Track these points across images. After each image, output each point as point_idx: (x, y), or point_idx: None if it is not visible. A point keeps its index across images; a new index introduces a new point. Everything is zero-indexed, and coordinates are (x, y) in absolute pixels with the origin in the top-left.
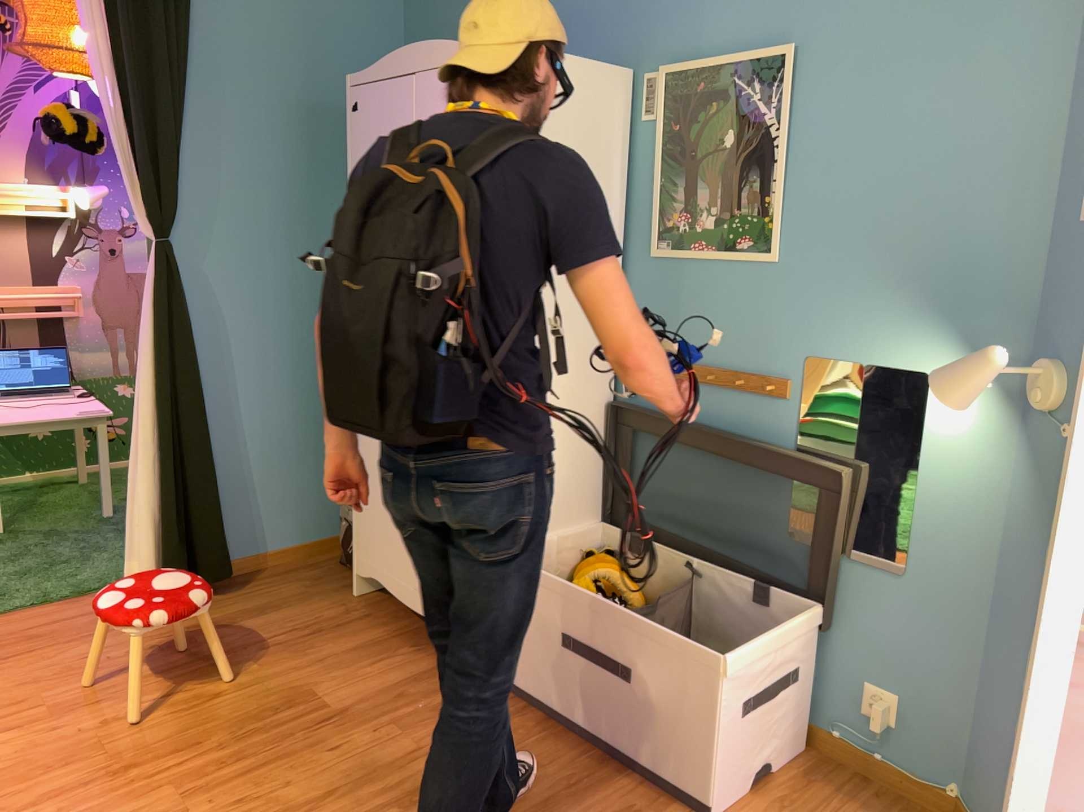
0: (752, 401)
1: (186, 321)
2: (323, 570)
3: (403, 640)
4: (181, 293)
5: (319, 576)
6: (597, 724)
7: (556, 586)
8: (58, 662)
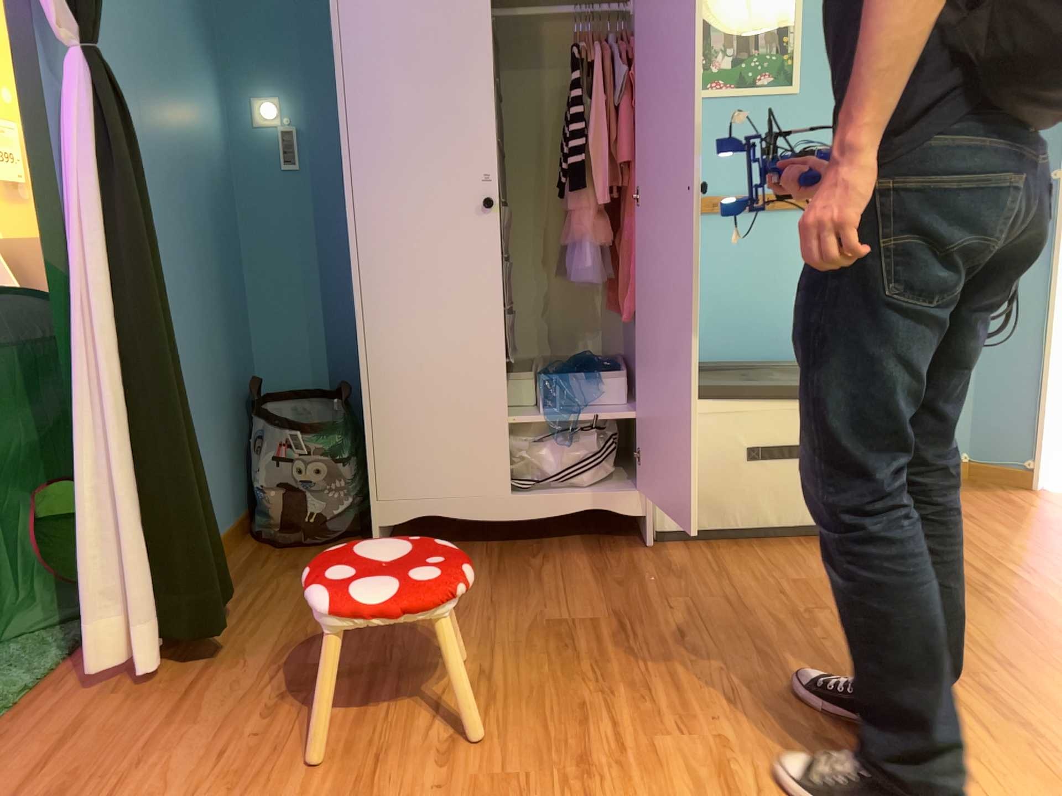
0: (781, 217)
1: (138, 195)
2: (281, 556)
3: (510, 558)
4: (130, 147)
5: (289, 561)
6: (790, 516)
7: (731, 406)
8: (186, 781)
